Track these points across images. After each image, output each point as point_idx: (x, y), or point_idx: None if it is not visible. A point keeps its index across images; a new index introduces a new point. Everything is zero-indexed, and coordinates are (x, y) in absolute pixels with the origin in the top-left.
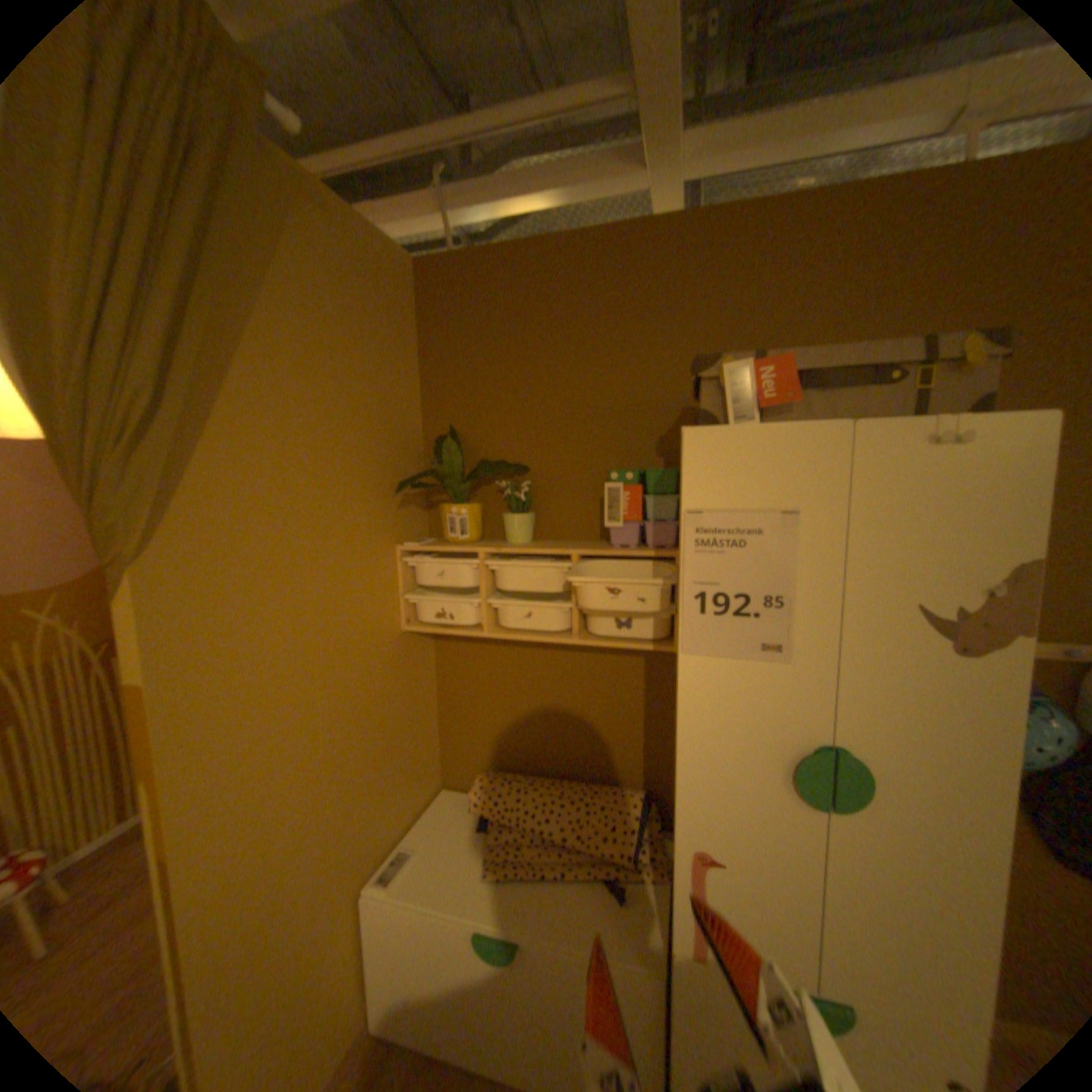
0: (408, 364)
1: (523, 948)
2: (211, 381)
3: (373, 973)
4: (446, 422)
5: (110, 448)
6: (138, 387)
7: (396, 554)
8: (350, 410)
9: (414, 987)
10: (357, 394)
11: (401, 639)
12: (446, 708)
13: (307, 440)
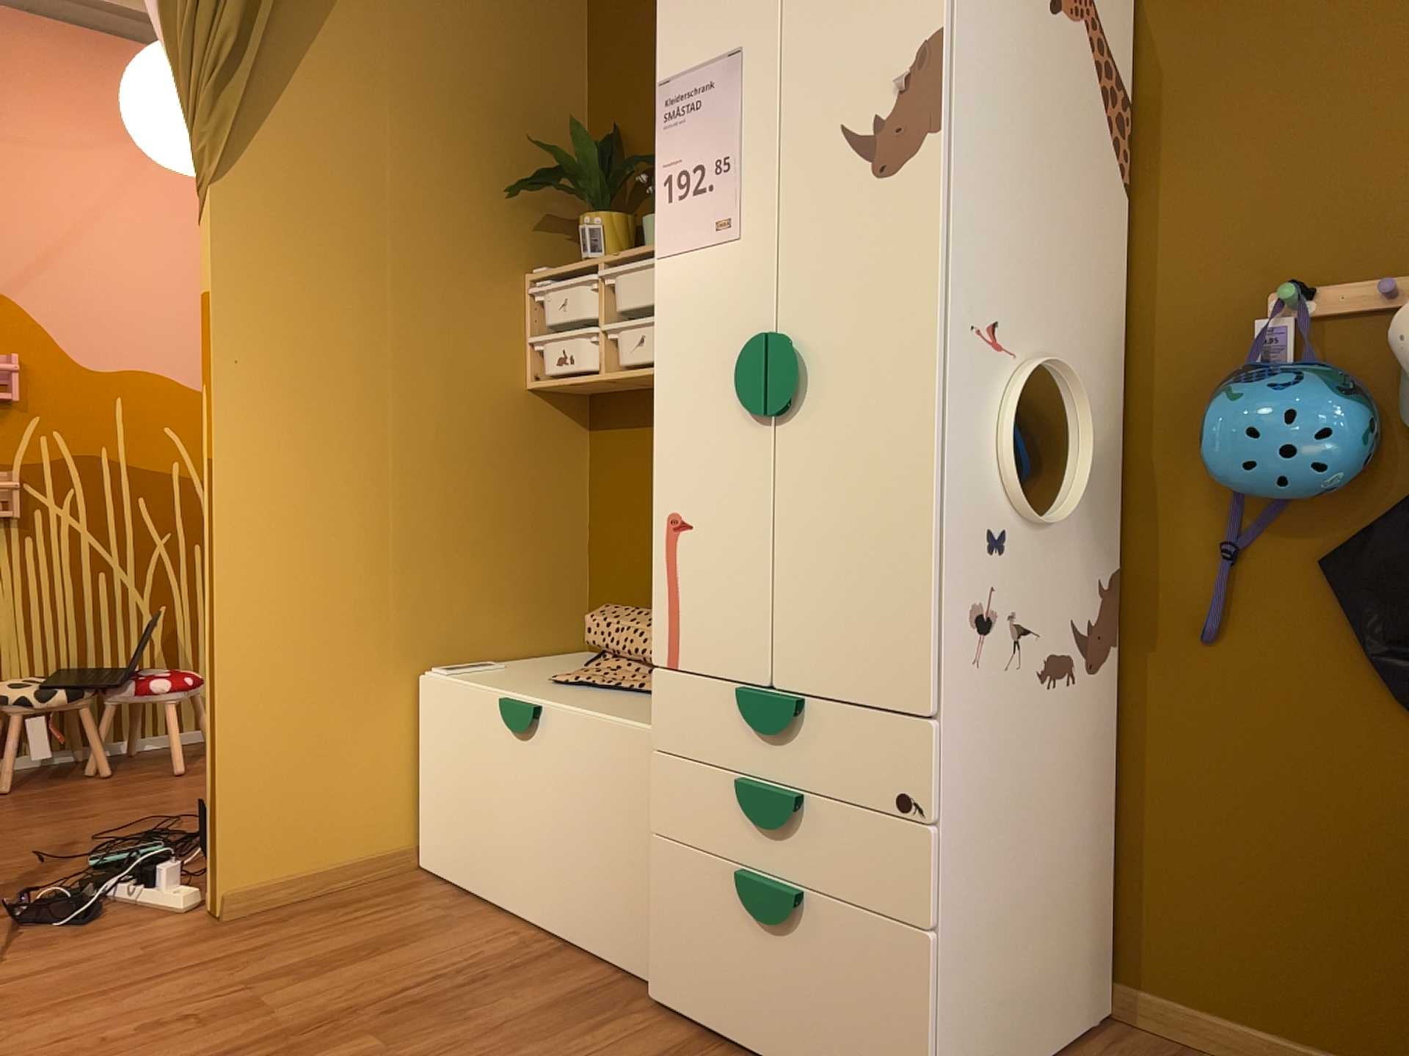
0: (567, 54)
1: (543, 711)
2: (301, 45)
3: (424, 779)
4: (610, 124)
5: (209, 85)
6: (230, 36)
7: (524, 284)
8: (466, 97)
9: (455, 791)
10: (478, 81)
11: (523, 398)
12: (595, 529)
13: (402, 119)
